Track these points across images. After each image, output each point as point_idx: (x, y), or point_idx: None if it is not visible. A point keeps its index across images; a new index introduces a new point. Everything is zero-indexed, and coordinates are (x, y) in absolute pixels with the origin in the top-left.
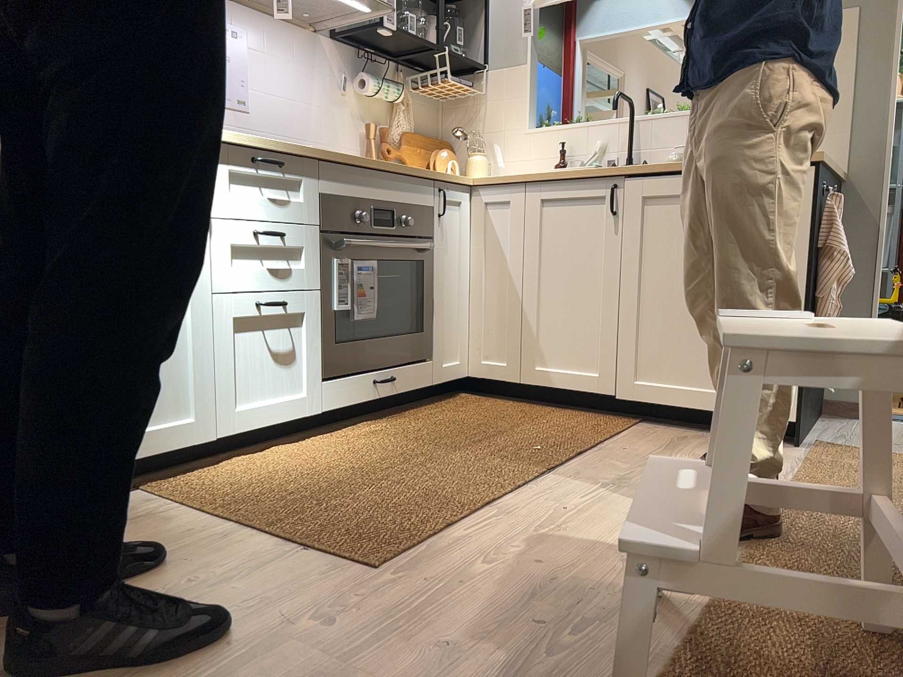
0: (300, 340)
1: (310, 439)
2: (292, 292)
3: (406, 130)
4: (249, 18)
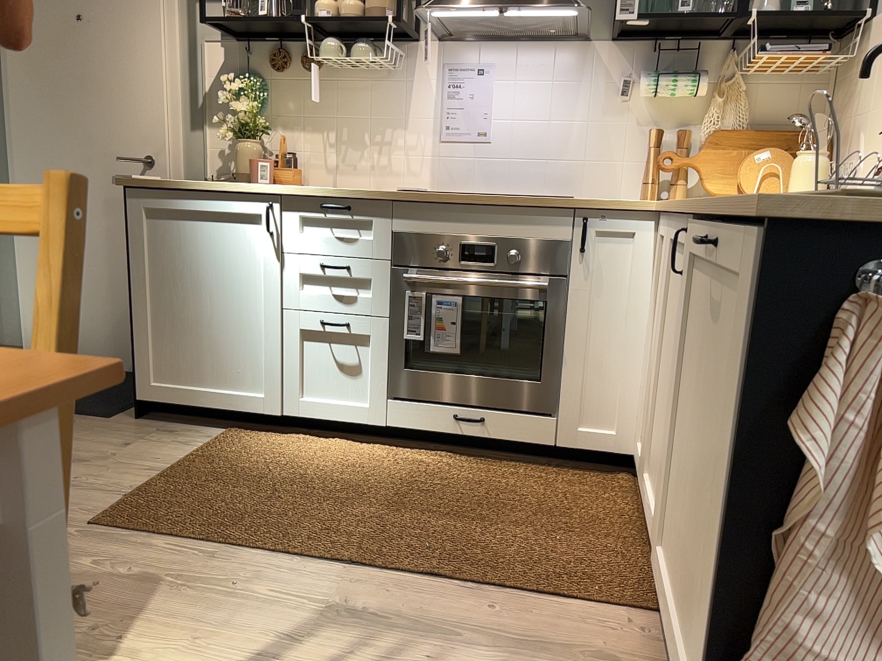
0: (366, 358)
1: (384, 447)
2: (356, 316)
3: (721, 129)
4: (496, 50)
